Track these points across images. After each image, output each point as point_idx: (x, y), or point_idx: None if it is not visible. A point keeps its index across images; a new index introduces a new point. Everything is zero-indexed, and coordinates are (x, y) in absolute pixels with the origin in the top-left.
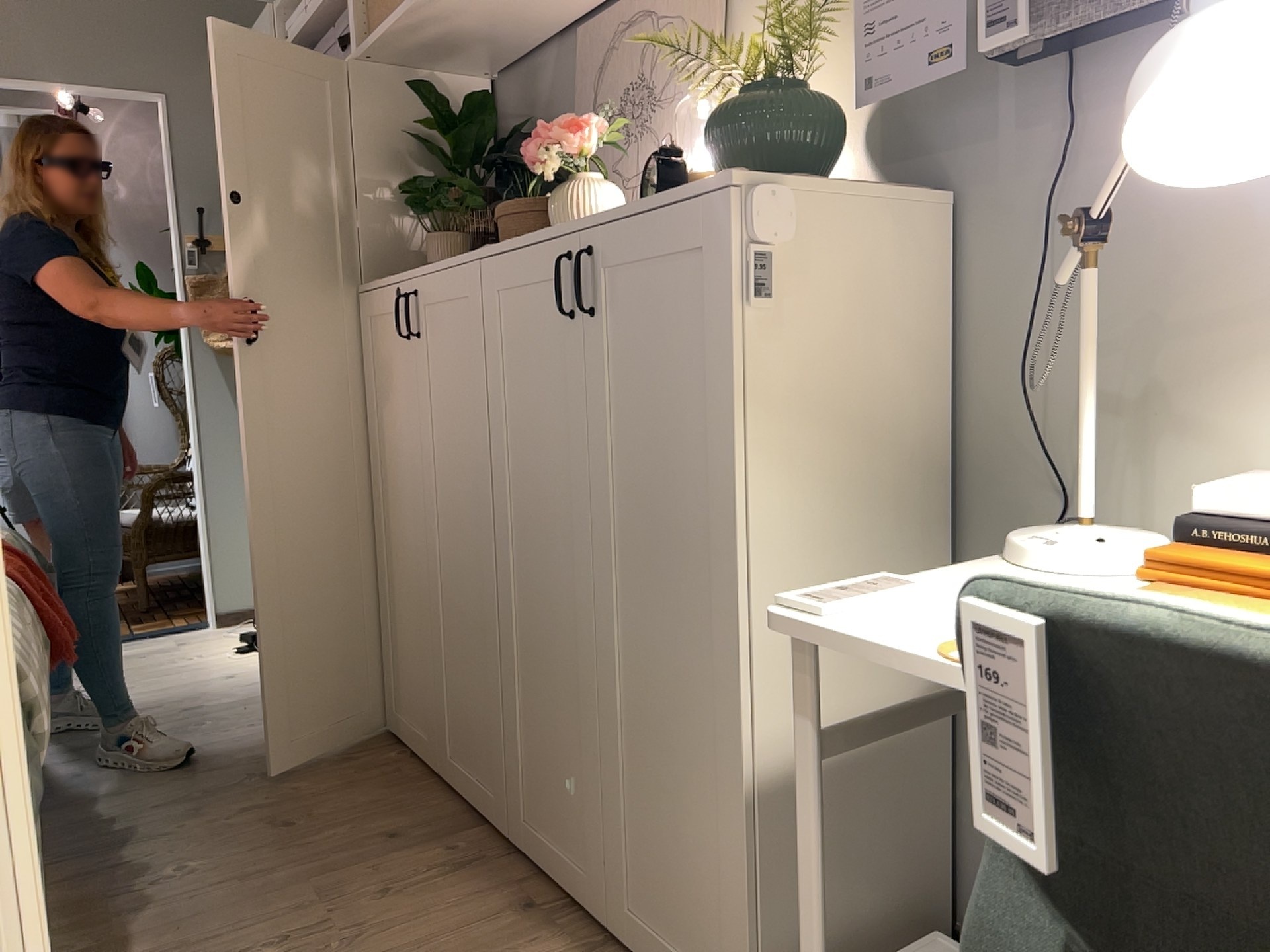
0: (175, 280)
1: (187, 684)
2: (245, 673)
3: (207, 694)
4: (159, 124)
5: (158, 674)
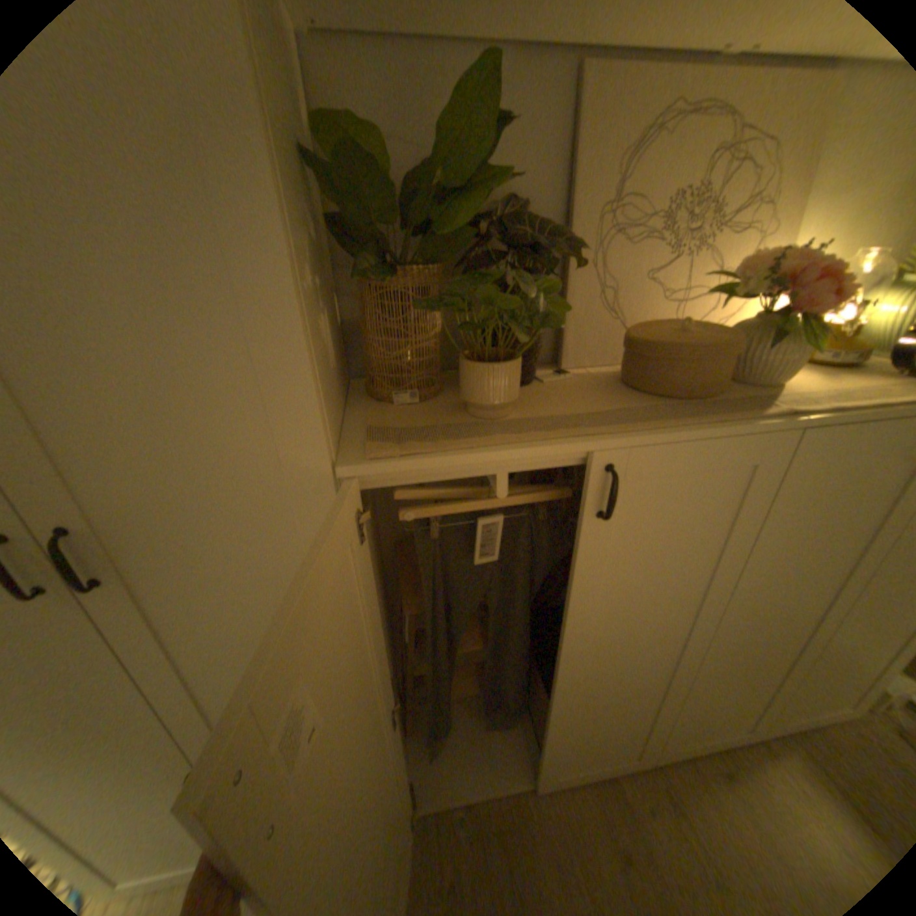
0: None
1: None
2: None
3: None
4: None
5: None
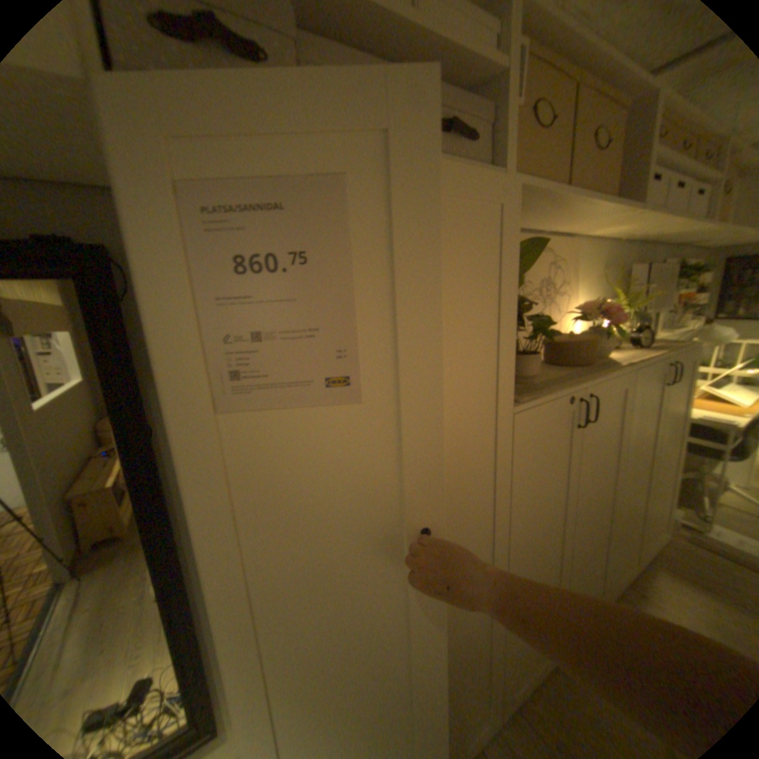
0: None
1: None
2: None
3: None
4: None
5: None
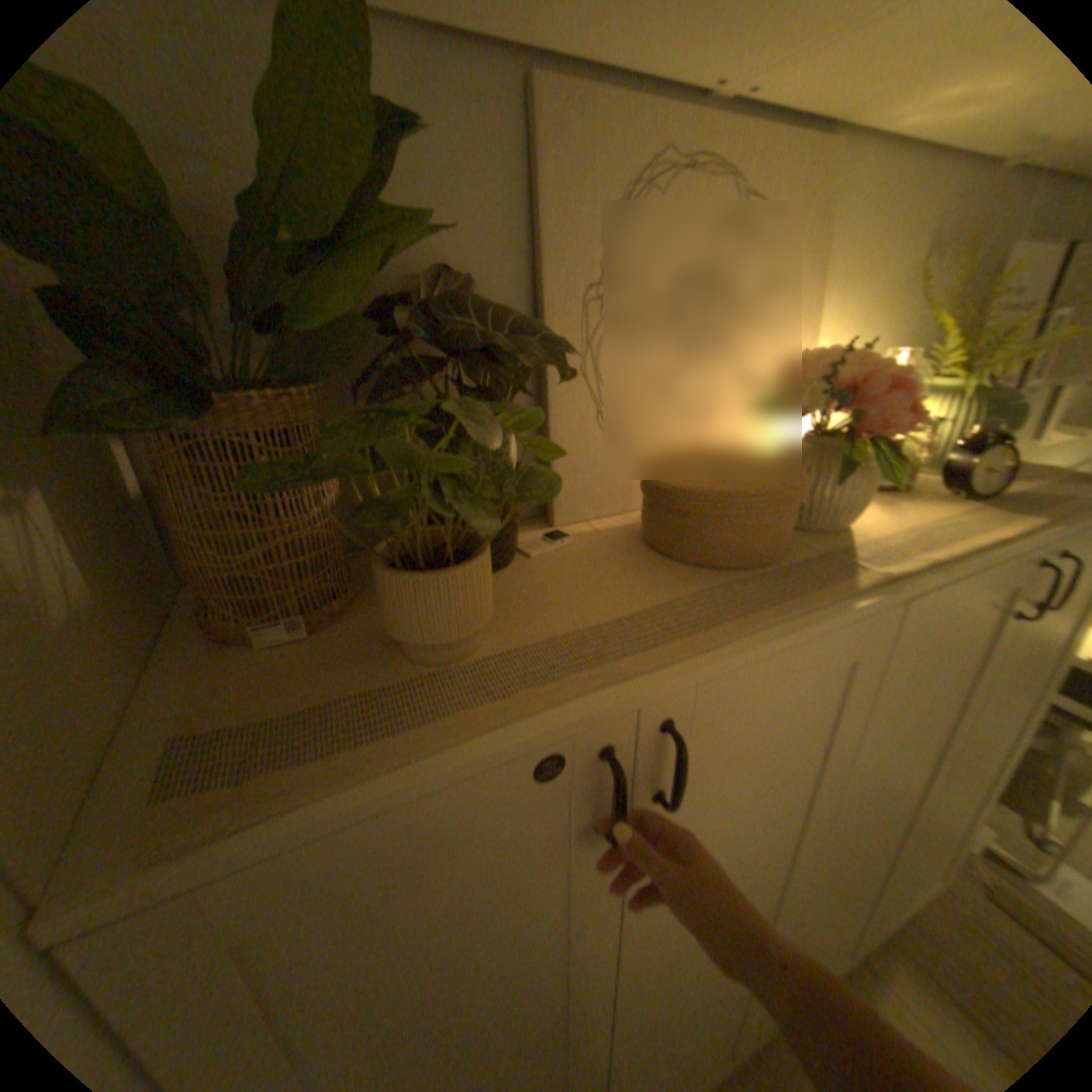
0: None
1: None
2: None
3: None
4: None
5: None
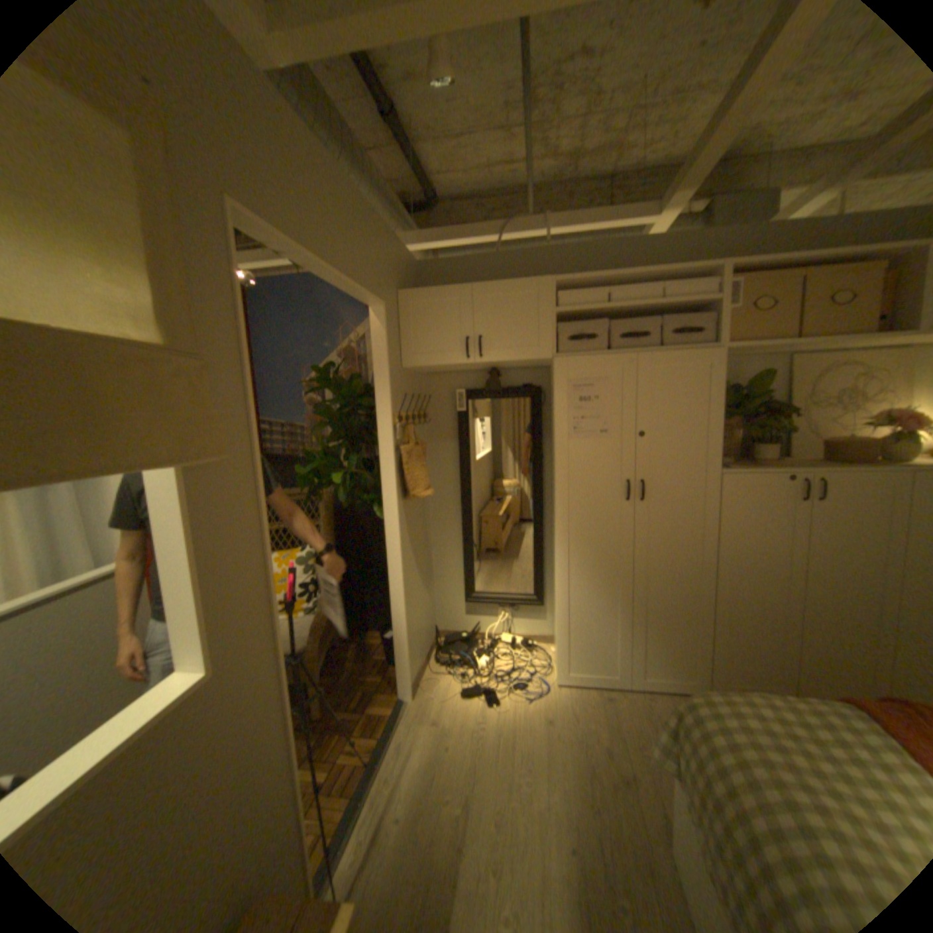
0: (382, 449)
1: (548, 744)
2: (547, 716)
3: (580, 741)
4: (372, 325)
5: (505, 752)
